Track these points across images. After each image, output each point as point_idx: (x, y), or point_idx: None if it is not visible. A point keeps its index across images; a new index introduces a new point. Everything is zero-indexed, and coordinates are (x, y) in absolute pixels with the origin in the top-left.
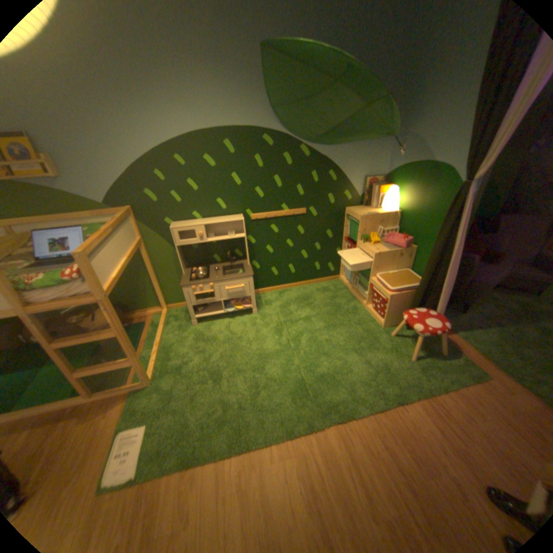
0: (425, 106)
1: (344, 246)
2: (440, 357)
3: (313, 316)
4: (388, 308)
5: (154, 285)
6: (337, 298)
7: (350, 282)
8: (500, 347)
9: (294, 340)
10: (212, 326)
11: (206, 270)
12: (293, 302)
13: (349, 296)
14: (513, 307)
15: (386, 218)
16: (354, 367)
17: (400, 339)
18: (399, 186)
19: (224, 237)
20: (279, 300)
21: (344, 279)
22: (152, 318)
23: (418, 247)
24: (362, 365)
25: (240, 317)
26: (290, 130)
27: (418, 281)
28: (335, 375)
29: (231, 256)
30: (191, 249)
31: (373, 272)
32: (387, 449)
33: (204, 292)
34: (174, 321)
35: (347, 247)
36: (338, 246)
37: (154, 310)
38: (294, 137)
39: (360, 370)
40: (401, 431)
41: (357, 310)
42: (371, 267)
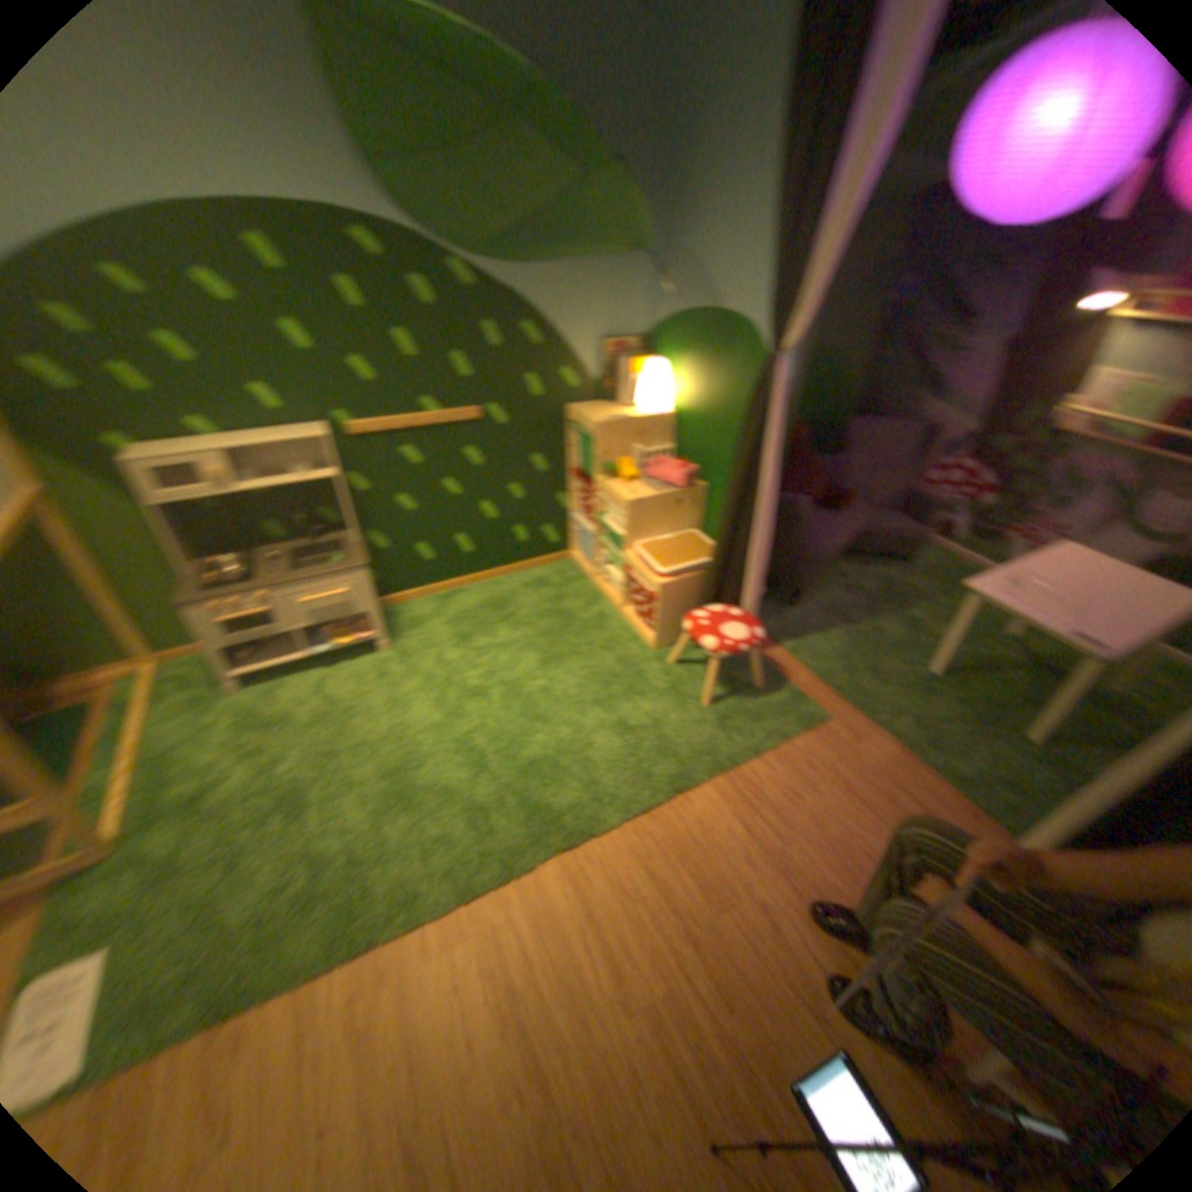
0: (698, 192)
1: (571, 489)
2: (749, 692)
3: (515, 642)
4: (657, 610)
5: (100, 610)
6: (565, 600)
7: (589, 564)
8: (844, 661)
9: (472, 700)
10: (277, 693)
11: (241, 564)
12: (471, 616)
13: (589, 593)
14: (869, 587)
15: (645, 427)
16: (594, 736)
17: (683, 668)
18: (666, 361)
19: (279, 480)
20: (440, 616)
21: (578, 559)
22: (108, 695)
23: (707, 487)
24: (610, 729)
25: (347, 664)
26: (415, 220)
27: (708, 552)
28: (556, 758)
29: (306, 525)
30: (193, 512)
31: (627, 540)
32: (652, 879)
33: (241, 617)
34: (174, 693)
35: (576, 490)
36: (560, 490)
37: (112, 672)
38: (427, 239)
39: (606, 739)
40: (678, 840)
41: (603, 621)
42: (622, 530)
